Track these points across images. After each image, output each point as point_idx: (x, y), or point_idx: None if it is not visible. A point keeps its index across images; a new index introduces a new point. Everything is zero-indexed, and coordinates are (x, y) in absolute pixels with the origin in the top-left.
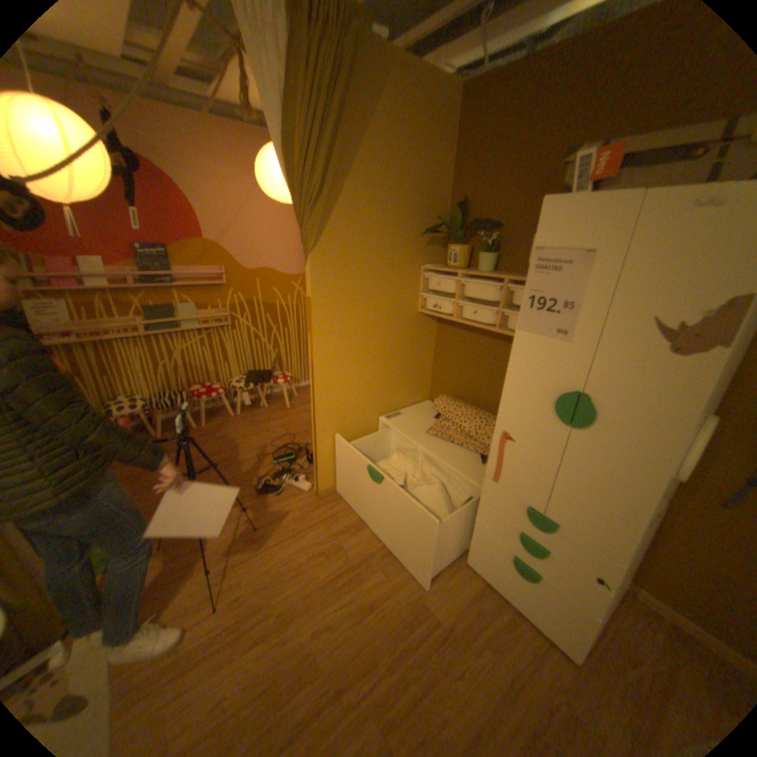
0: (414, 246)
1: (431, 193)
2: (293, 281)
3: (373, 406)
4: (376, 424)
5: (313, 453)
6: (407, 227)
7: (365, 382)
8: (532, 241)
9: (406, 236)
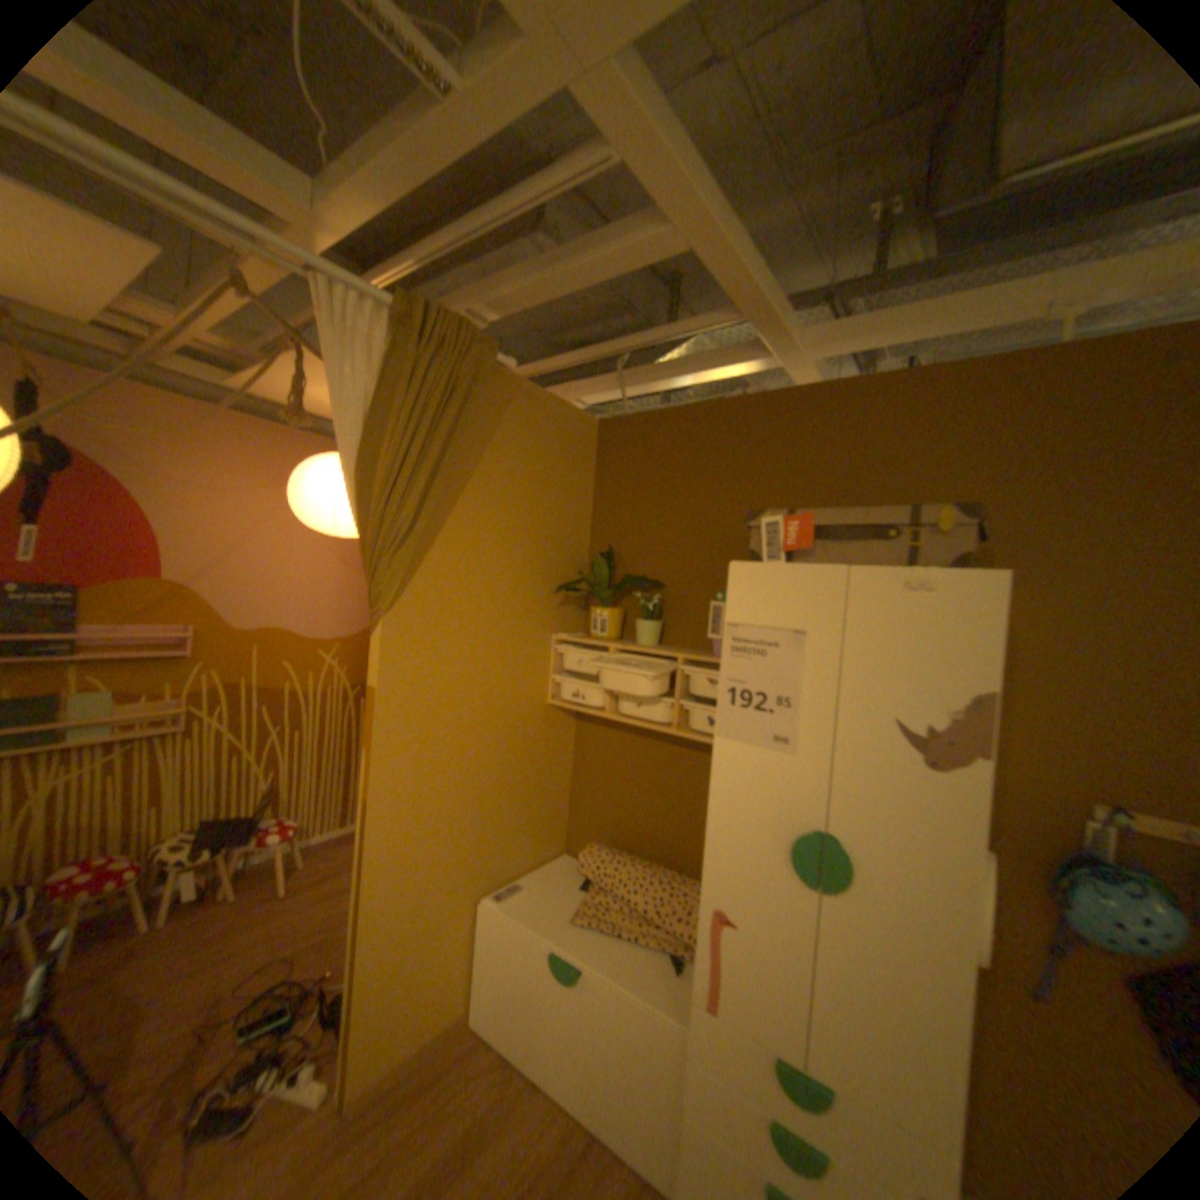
0: (542, 606)
1: (564, 539)
2: (323, 649)
3: (470, 879)
4: (474, 915)
5: (343, 1004)
6: (532, 581)
7: (459, 833)
8: (705, 607)
9: (531, 594)
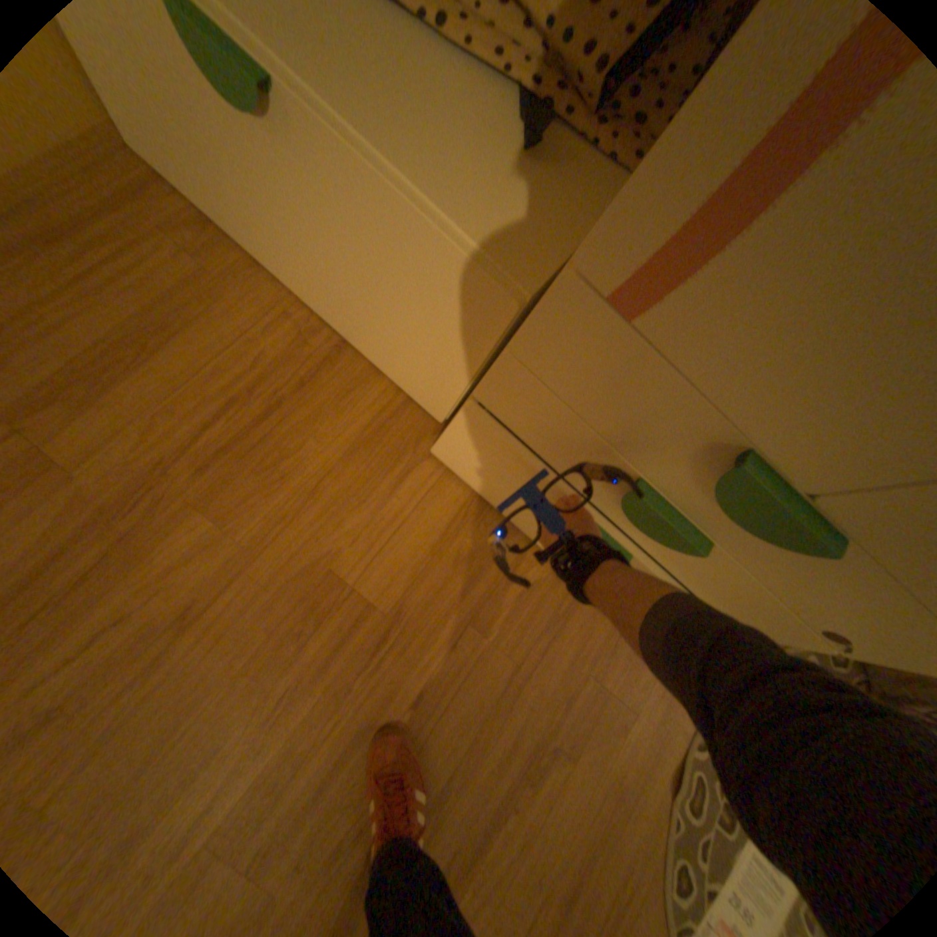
0: None
1: None
2: None
3: None
4: None
5: None
6: None
7: None
8: None
9: None
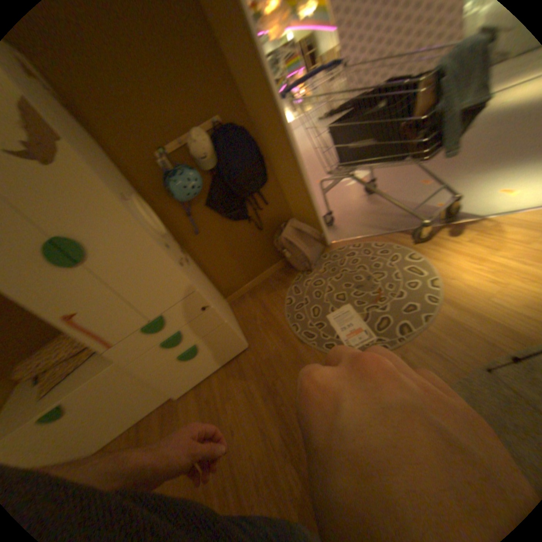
0: None
1: None
2: None
3: None
4: None
5: None
6: None
7: None
8: None
9: None
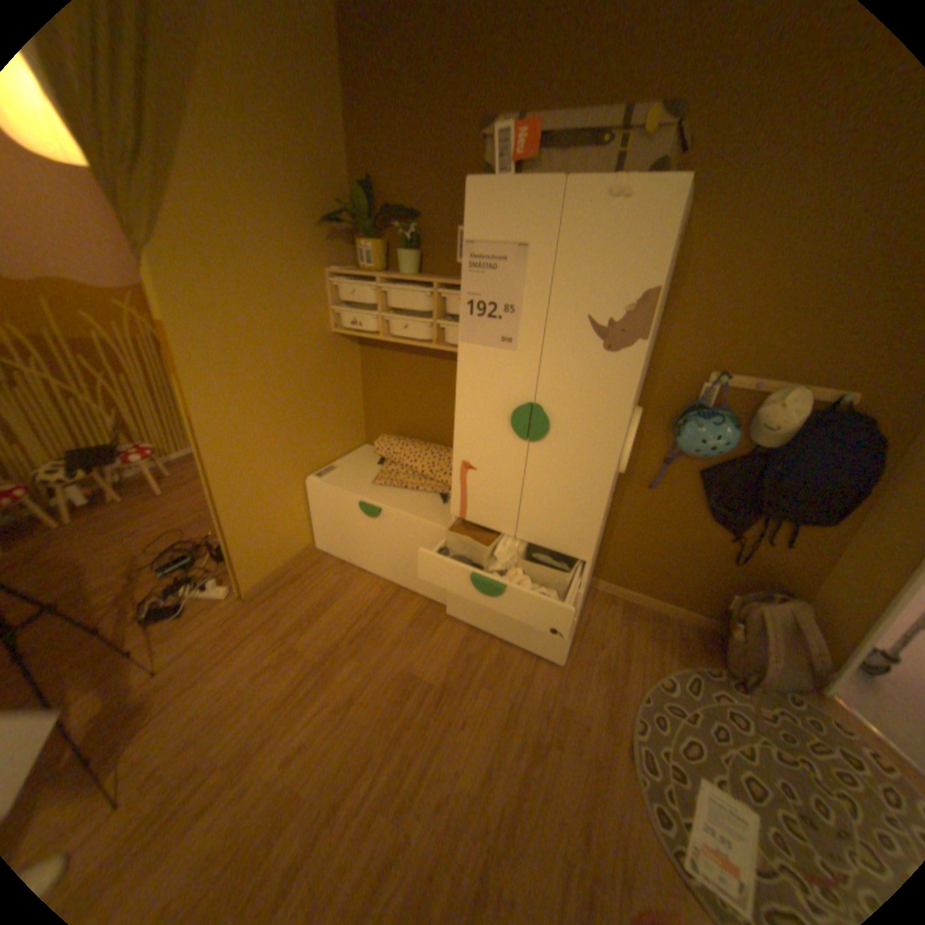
0: (310, 240)
1: (320, 165)
2: (116, 298)
3: (296, 465)
4: (305, 486)
5: (222, 545)
6: (296, 213)
7: (279, 435)
8: (457, 236)
9: (297, 227)
